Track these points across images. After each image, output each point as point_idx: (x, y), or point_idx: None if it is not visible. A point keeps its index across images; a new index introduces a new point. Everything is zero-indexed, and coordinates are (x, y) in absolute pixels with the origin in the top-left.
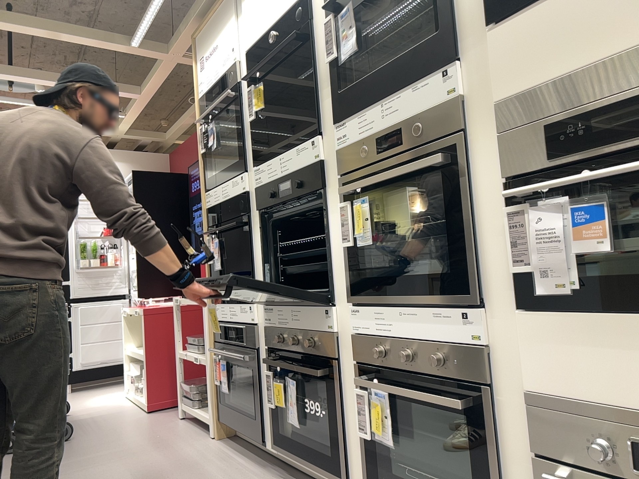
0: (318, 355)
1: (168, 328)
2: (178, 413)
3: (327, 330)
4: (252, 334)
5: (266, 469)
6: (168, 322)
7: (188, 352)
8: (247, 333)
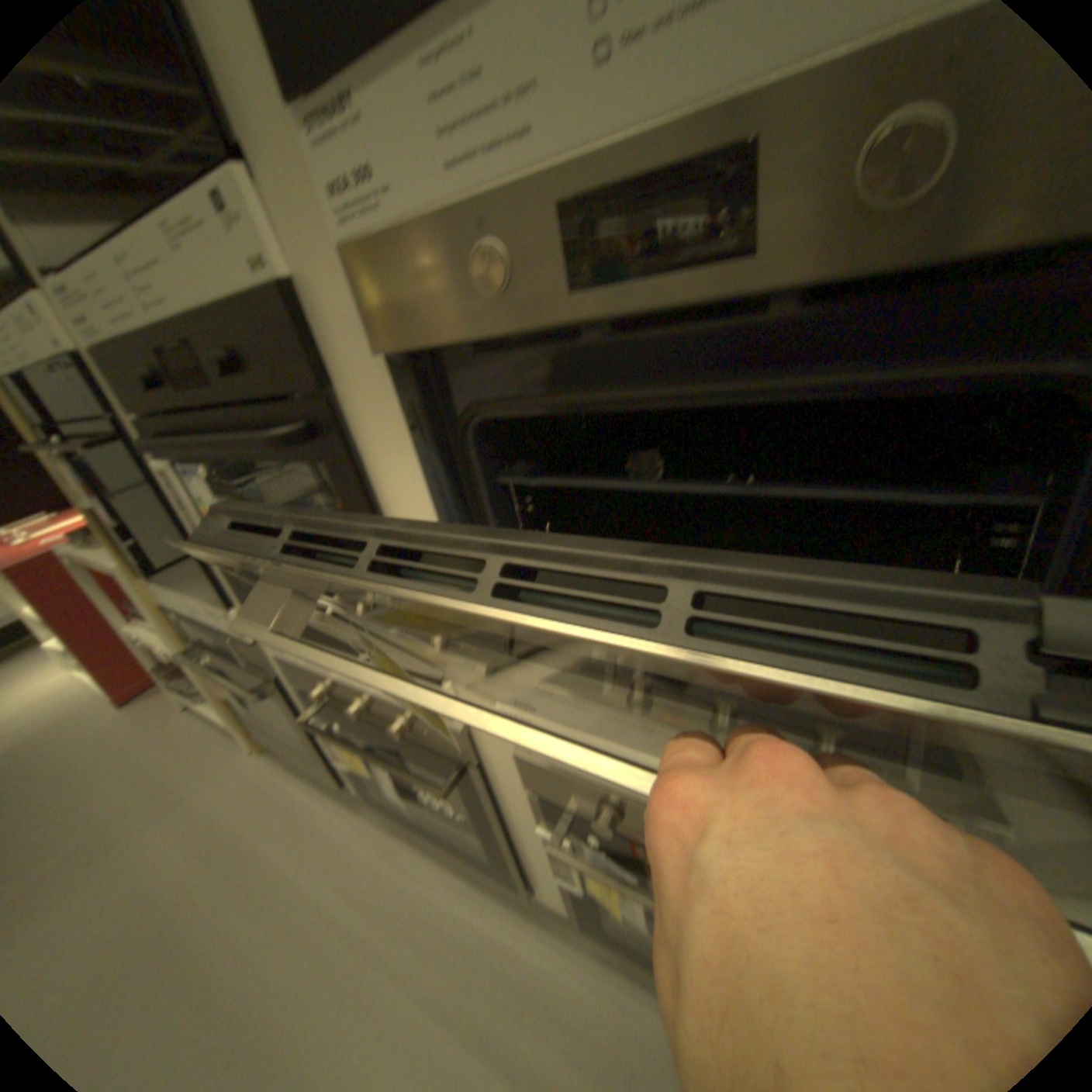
0: (426, 751)
1: (80, 586)
2: (172, 701)
3: (437, 722)
4: (252, 661)
5: (361, 820)
6: (73, 576)
7: (139, 637)
8: (240, 655)
